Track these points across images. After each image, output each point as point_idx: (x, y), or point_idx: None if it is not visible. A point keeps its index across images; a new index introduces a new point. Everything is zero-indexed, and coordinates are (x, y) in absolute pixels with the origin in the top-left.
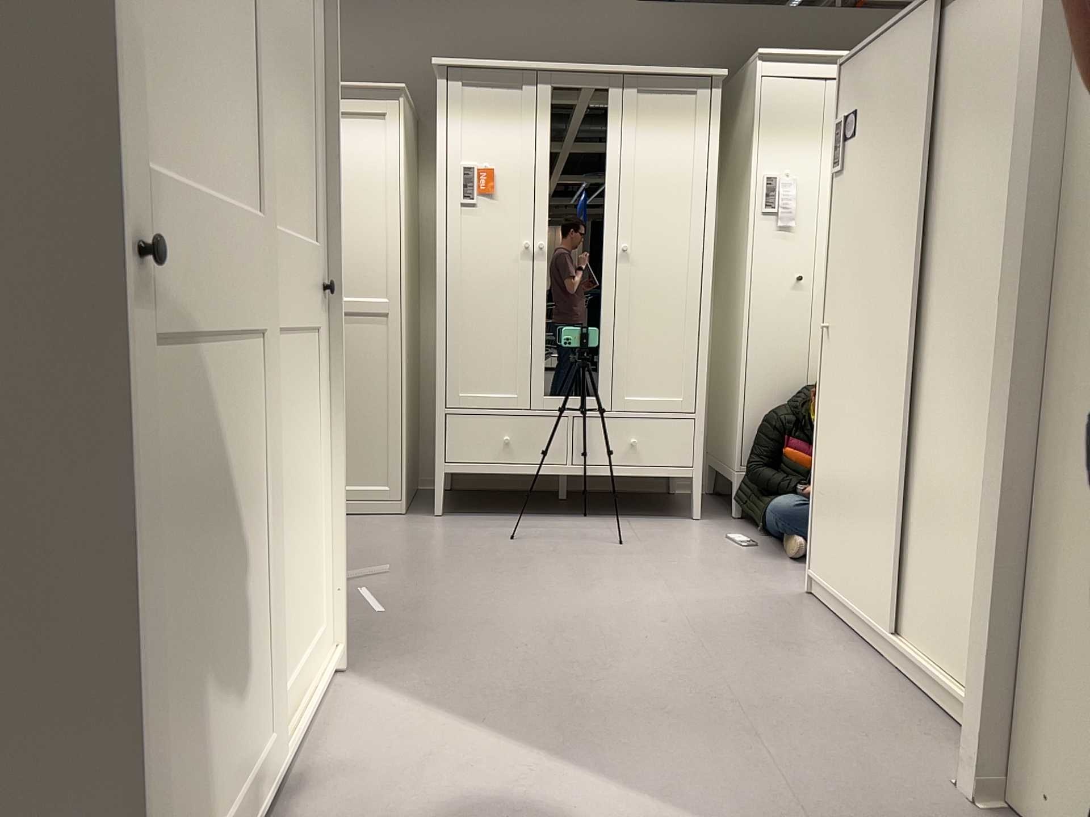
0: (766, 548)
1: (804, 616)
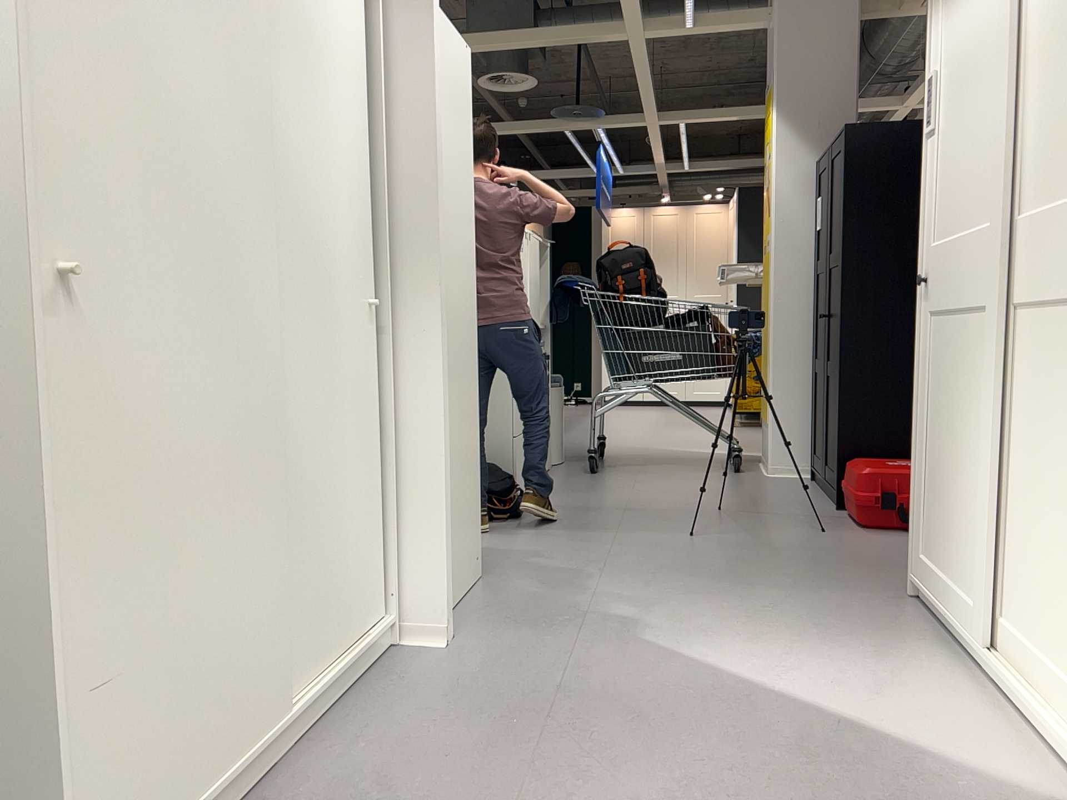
0: None
1: None
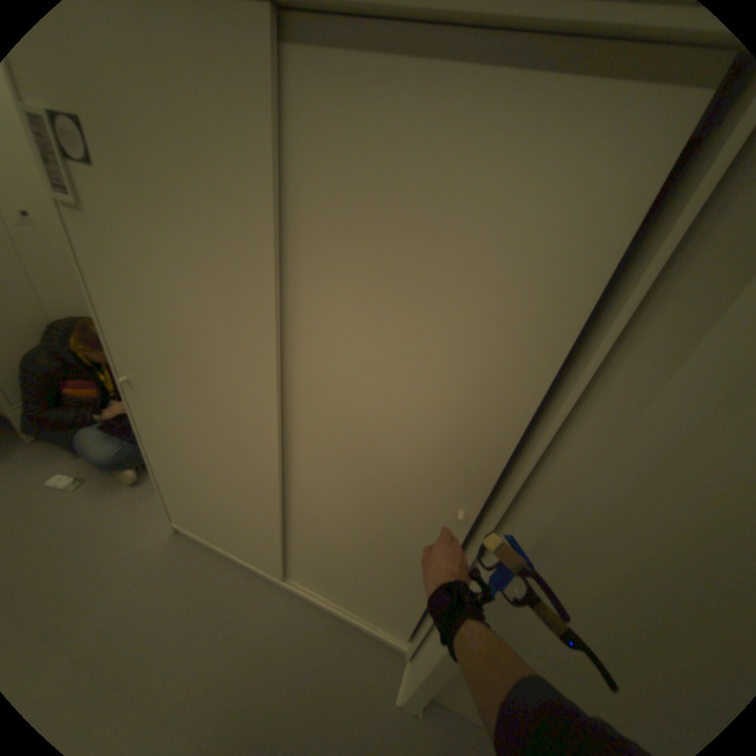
0: (92, 480)
1: (190, 571)
